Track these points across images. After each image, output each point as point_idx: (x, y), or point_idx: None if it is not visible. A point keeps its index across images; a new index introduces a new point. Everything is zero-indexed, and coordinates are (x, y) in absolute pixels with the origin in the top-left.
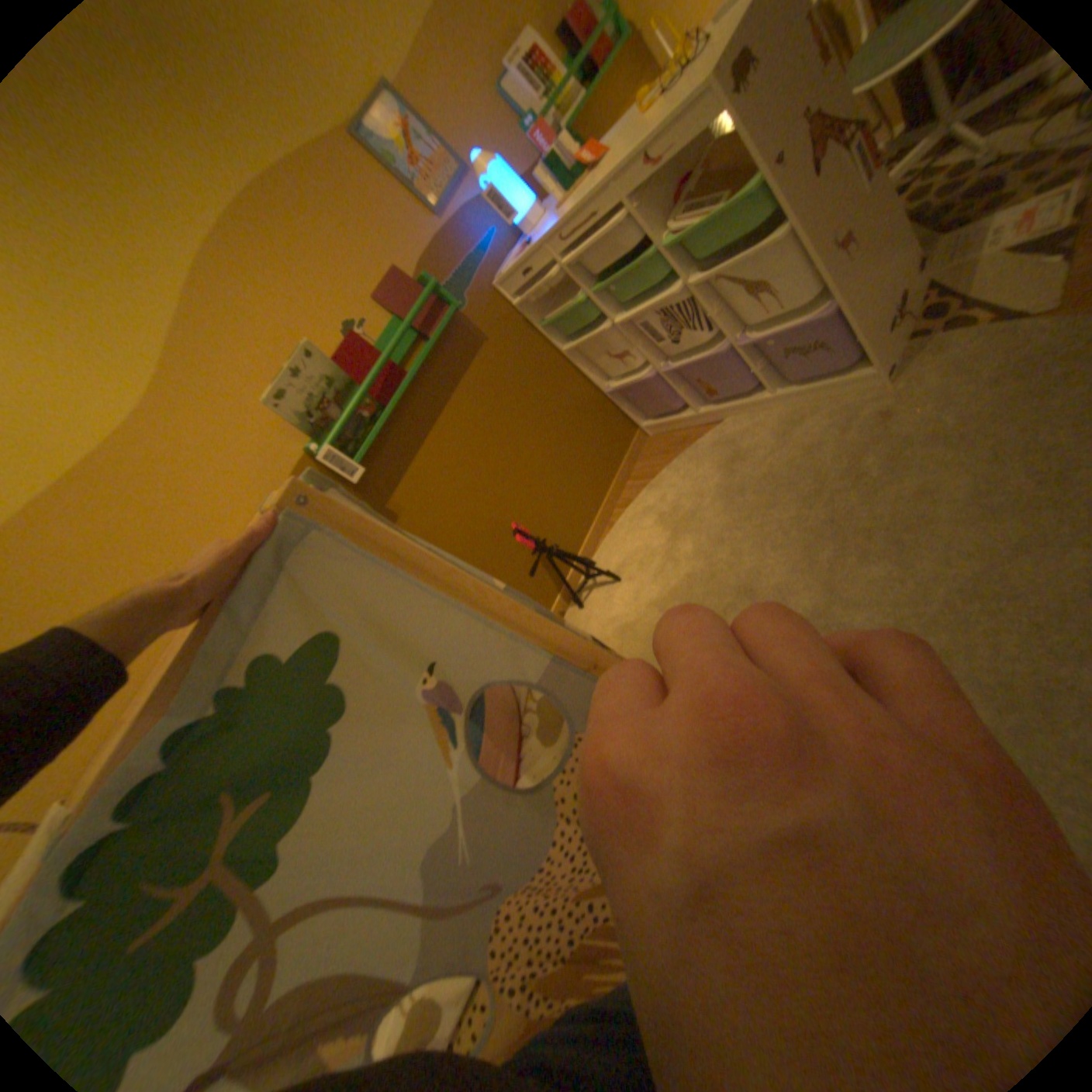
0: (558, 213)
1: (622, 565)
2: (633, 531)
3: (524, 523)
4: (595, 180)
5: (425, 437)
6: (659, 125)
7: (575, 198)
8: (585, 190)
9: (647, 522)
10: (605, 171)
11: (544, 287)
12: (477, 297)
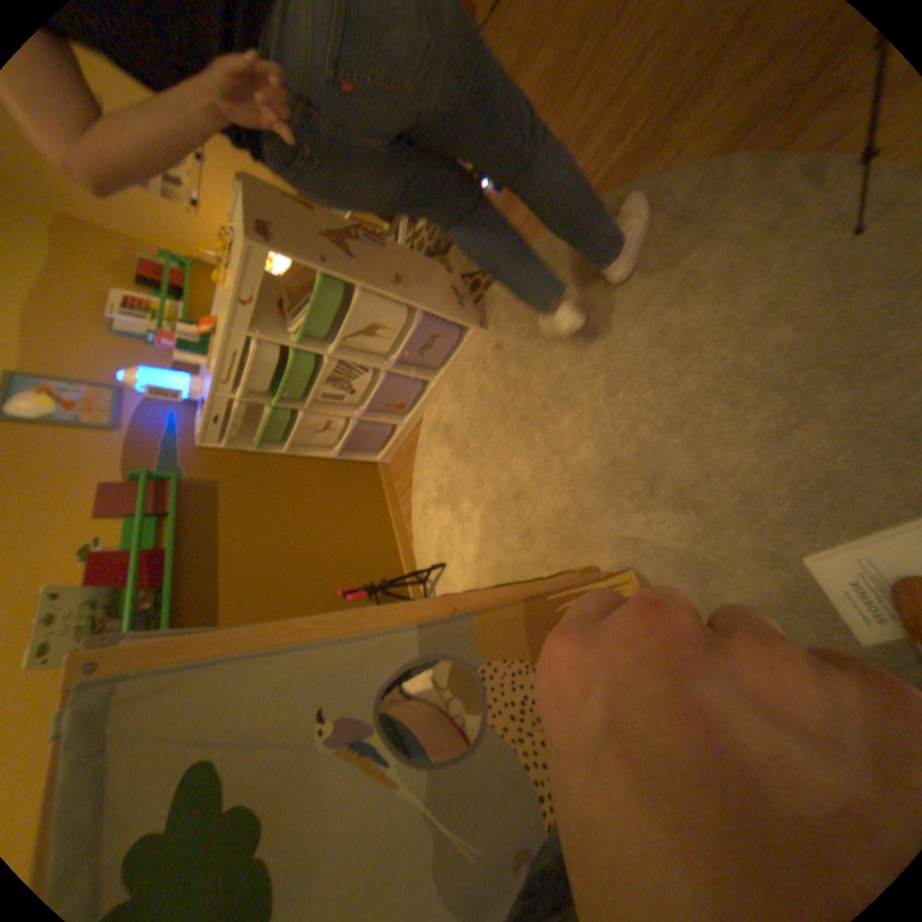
0: (211, 371)
1: (440, 554)
2: (428, 526)
3: (349, 585)
4: (220, 337)
5: (218, 586)
6: (235, 282)
7: (216, 355)
8: (218, 346)
9: (431, 513)
10: (223, 327)
11: (238, 422)
12: (191, 462)
